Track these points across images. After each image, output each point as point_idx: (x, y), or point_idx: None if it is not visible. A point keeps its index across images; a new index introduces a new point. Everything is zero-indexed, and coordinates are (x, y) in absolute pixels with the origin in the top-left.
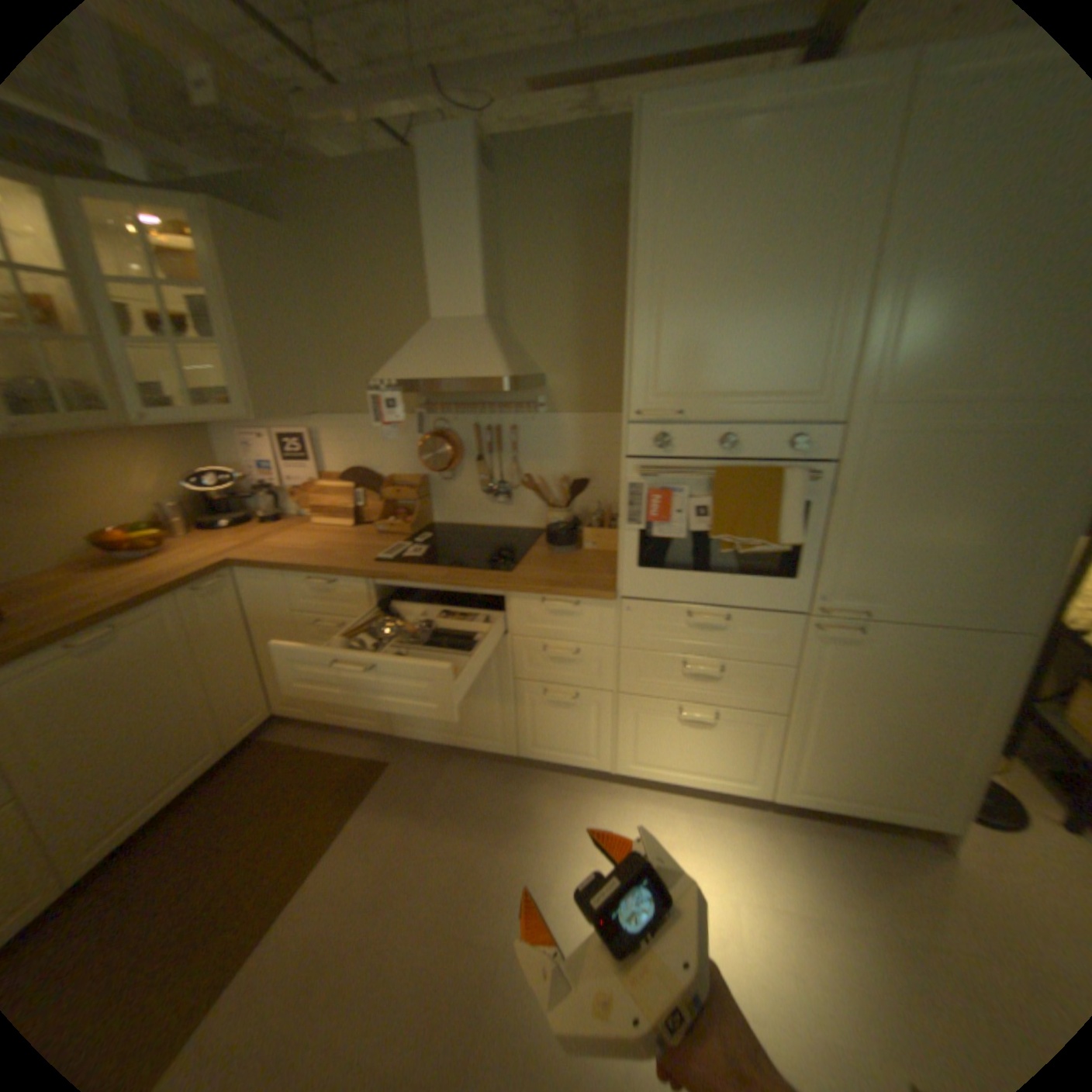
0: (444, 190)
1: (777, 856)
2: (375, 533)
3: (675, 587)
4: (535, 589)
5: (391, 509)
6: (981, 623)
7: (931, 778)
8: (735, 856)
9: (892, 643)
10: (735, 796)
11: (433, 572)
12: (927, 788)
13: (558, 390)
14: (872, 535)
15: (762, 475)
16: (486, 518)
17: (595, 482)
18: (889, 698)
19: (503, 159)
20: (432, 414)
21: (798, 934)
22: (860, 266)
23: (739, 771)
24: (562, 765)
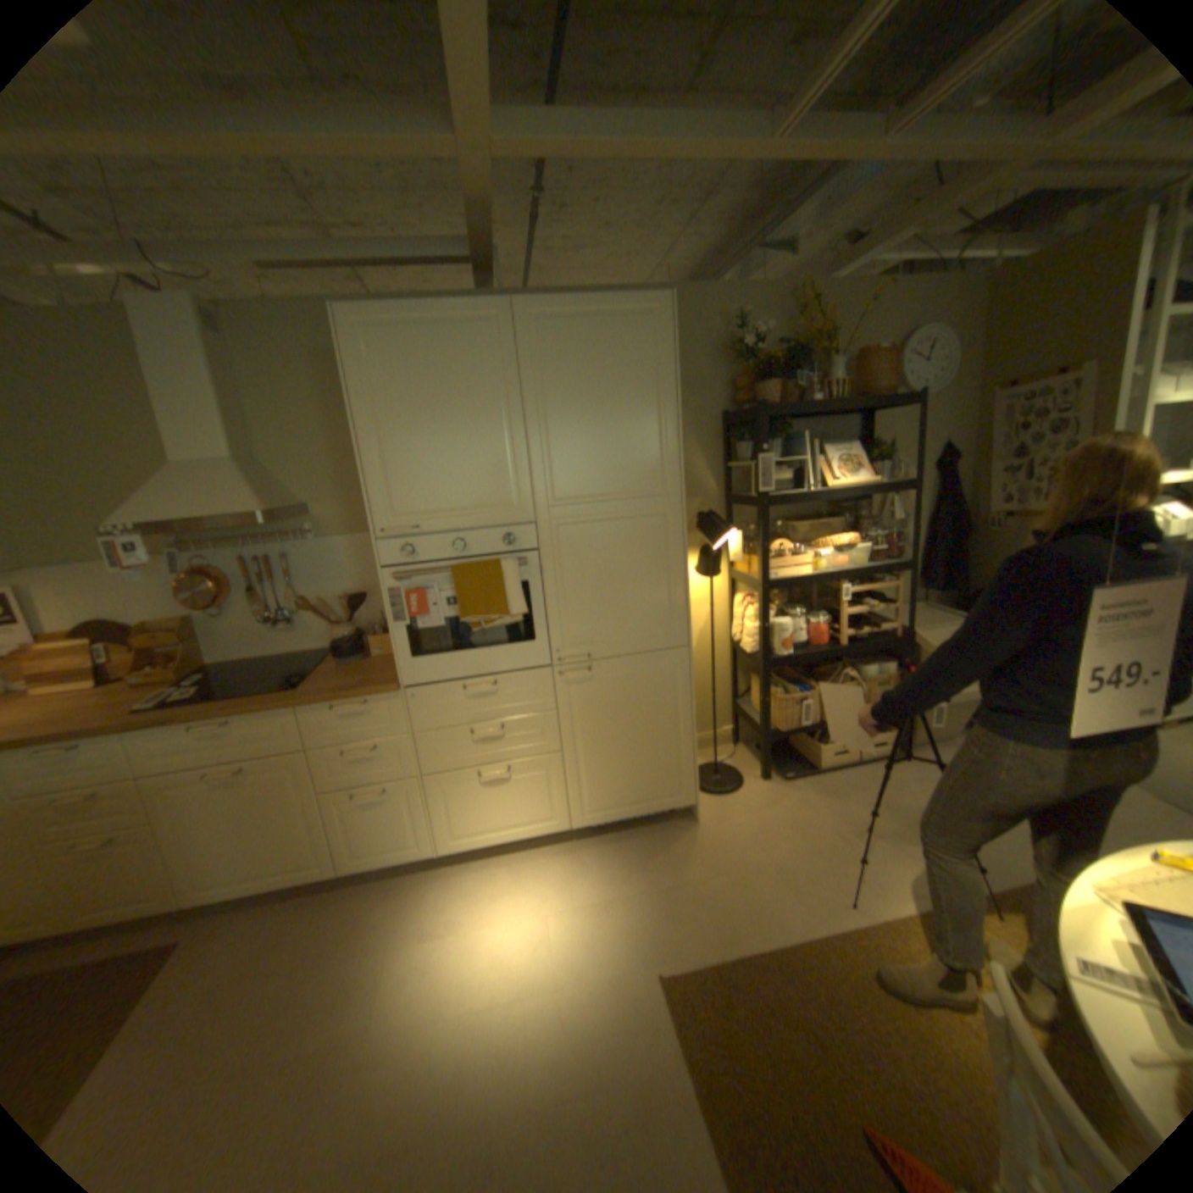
0: (163, 348)
1: (577, 871)
2: (122, 689)
3: (446, 668)
4: (318, 699)
5: (142, 660)
6: (655, 645)
7: (663, 767)
8: (544, 884)
9: (609, 673)
10: (540, 836)
11: (202, 709)
12: (664, 776)
13: (321, 516)
14: (573, 598)
15: (485, 567)
16: (265, 649)
17: (374, 595)
18: (620, 715)
19: (226, 321)
20: (182, 553)
21: (589, 918)
22: (513, 421)
23: (537, 812)
24: (382, 868)
